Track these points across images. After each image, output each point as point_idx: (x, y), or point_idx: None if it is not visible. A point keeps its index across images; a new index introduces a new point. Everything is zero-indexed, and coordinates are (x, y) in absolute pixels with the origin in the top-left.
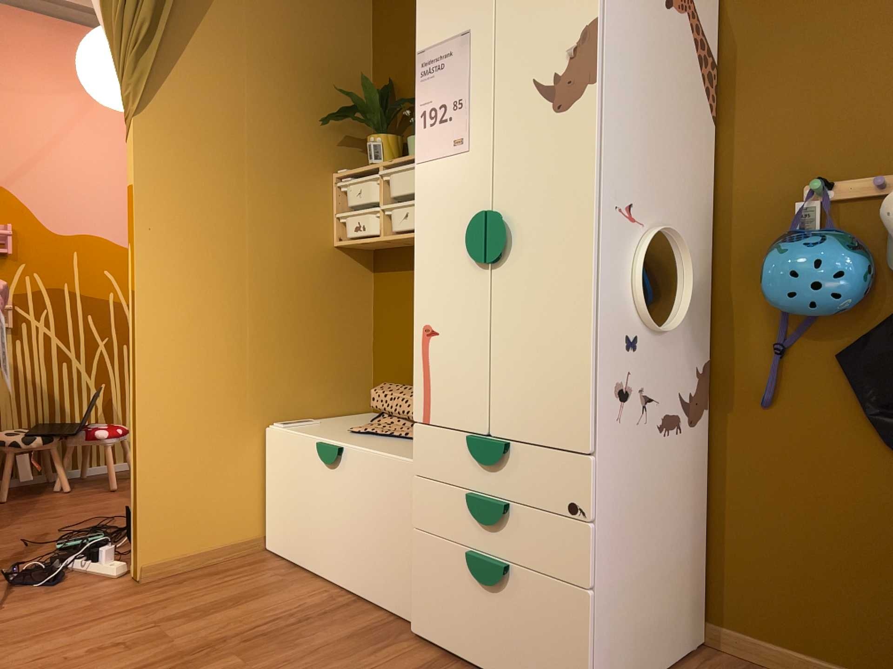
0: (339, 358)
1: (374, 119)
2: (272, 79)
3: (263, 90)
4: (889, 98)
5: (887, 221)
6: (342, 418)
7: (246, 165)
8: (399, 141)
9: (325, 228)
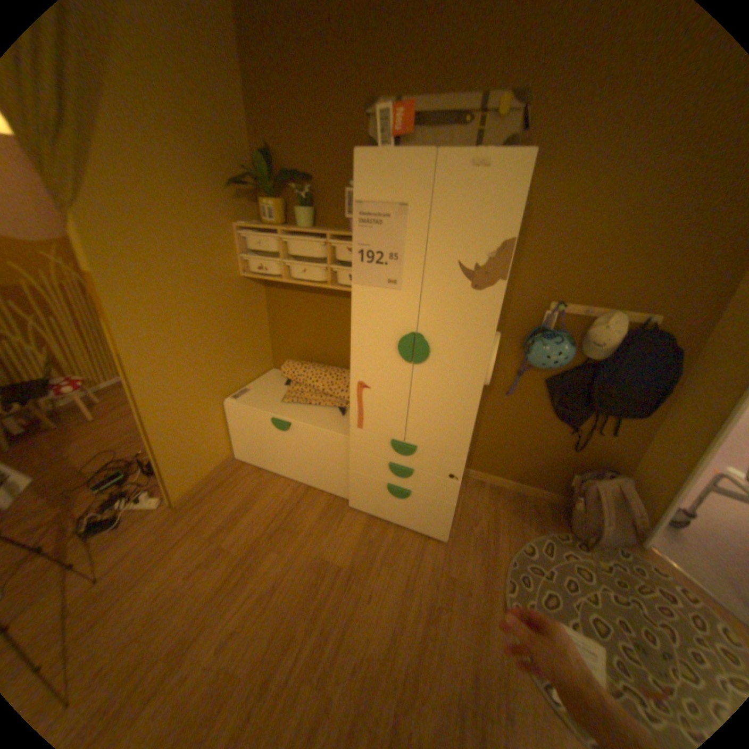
0: (254, 346)
1: (264, 185)
2: (177, 149)
3: (172, 160)
4: (605, 268)
5: (593, 338)
6: (262, 380)
7: (174, 233)
8: (284, 204)
9: (234, 266)
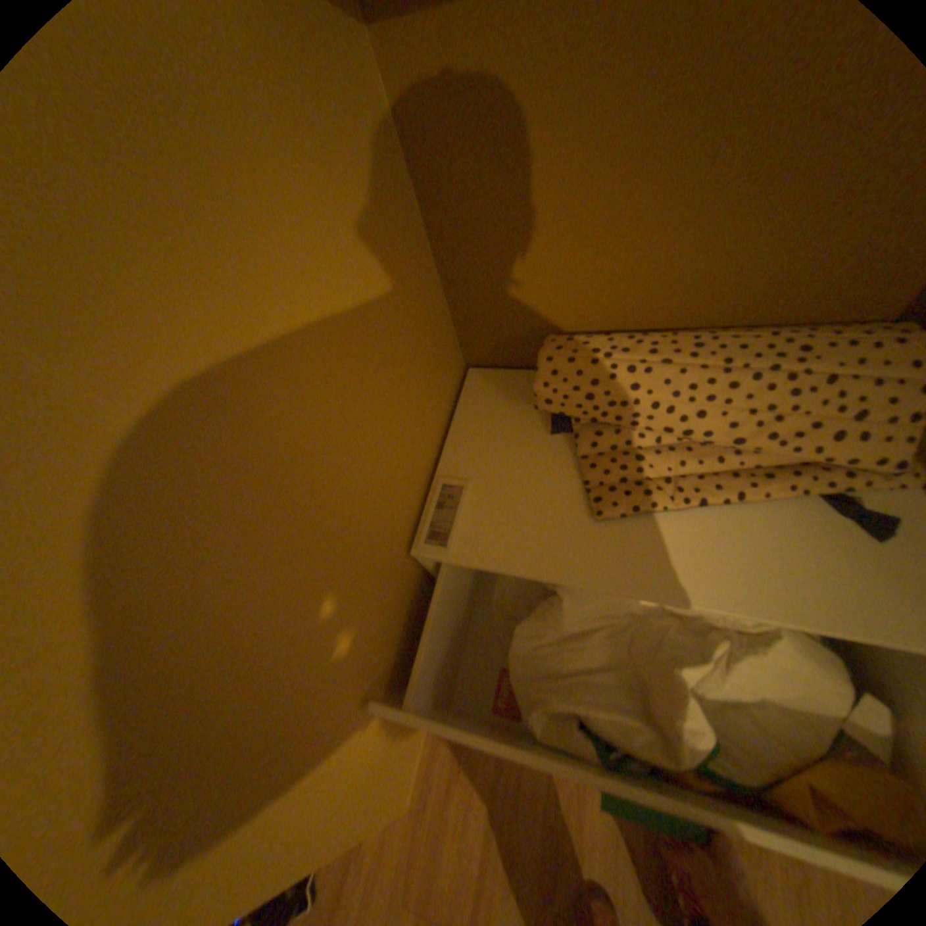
0: (414, 336)
1: None
2: None
3: None
4: None
5: None
6: (466, 427)
7: None
8: None
9: None
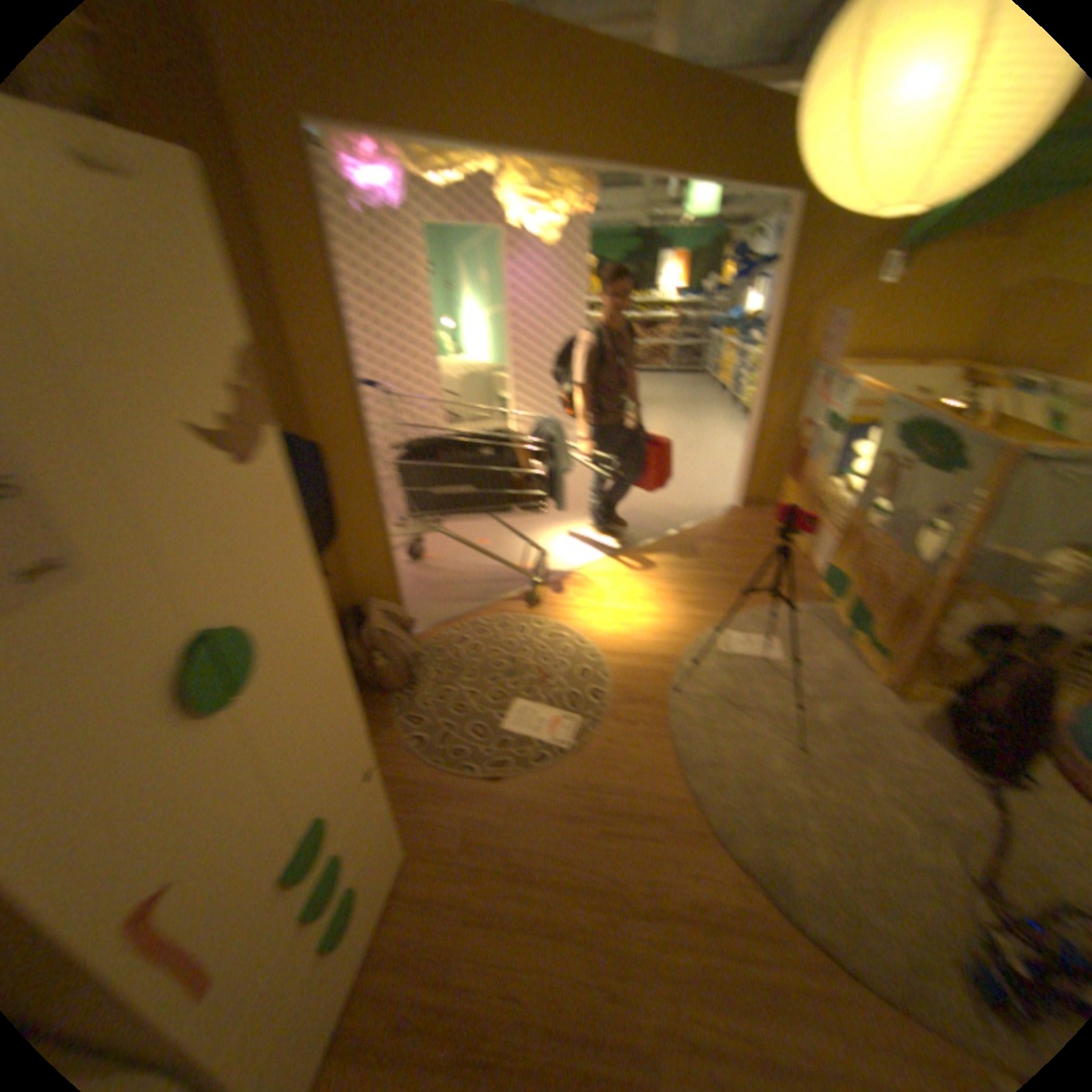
0: None
1: None
2: None
3: None
4: None
5: None
6: None
7: None
8: None
9: None
